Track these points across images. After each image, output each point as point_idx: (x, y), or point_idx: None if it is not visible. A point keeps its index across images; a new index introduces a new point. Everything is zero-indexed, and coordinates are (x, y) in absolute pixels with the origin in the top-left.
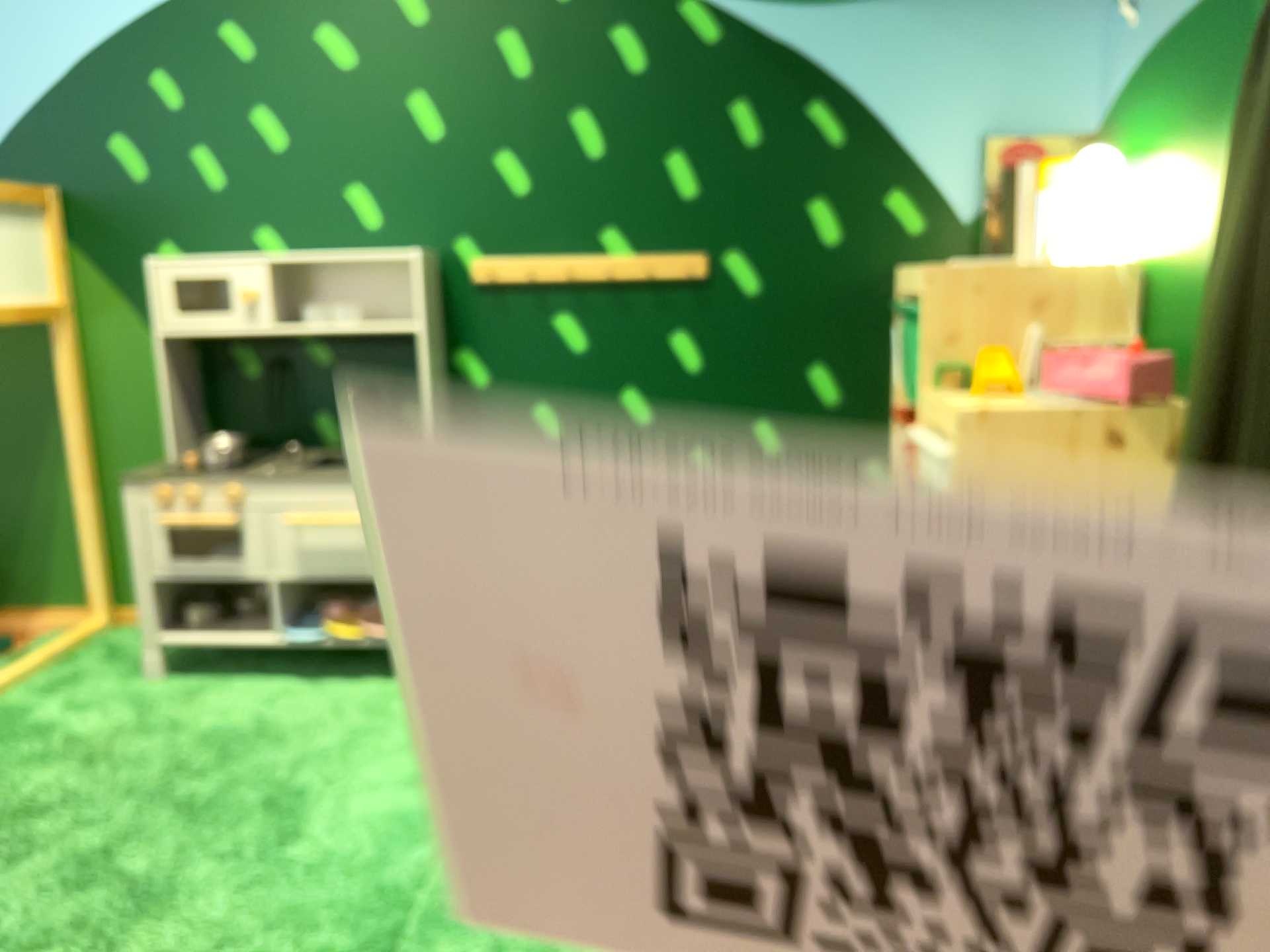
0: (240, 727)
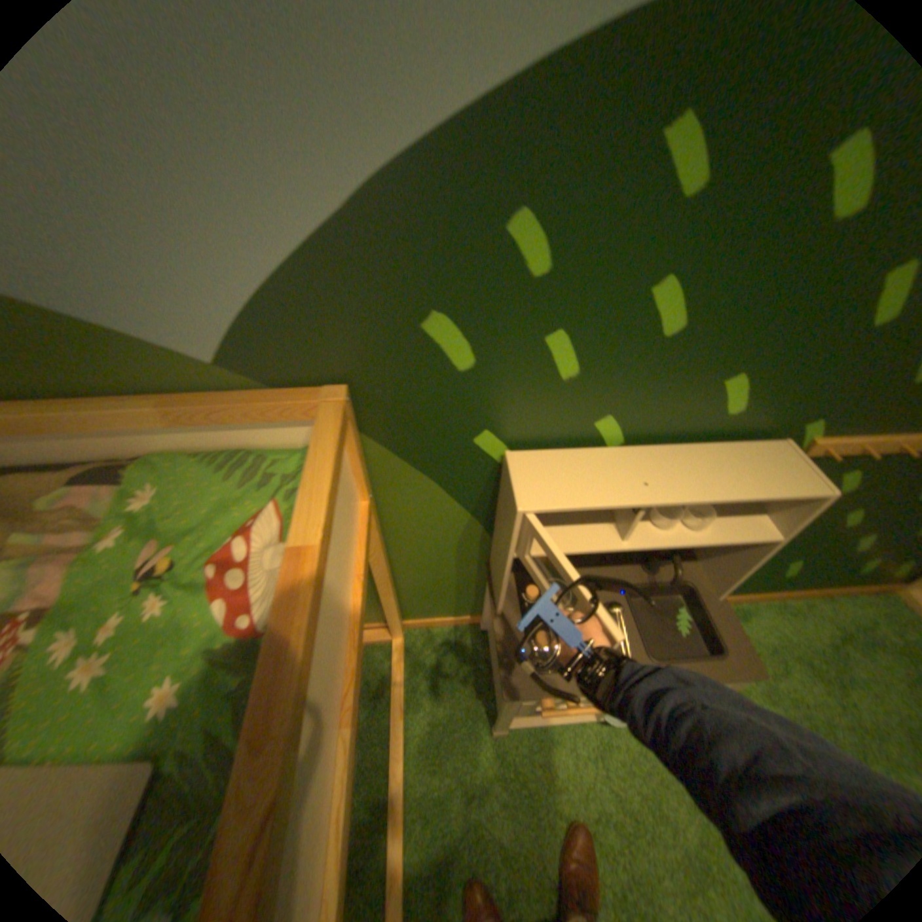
0: (610, 808)
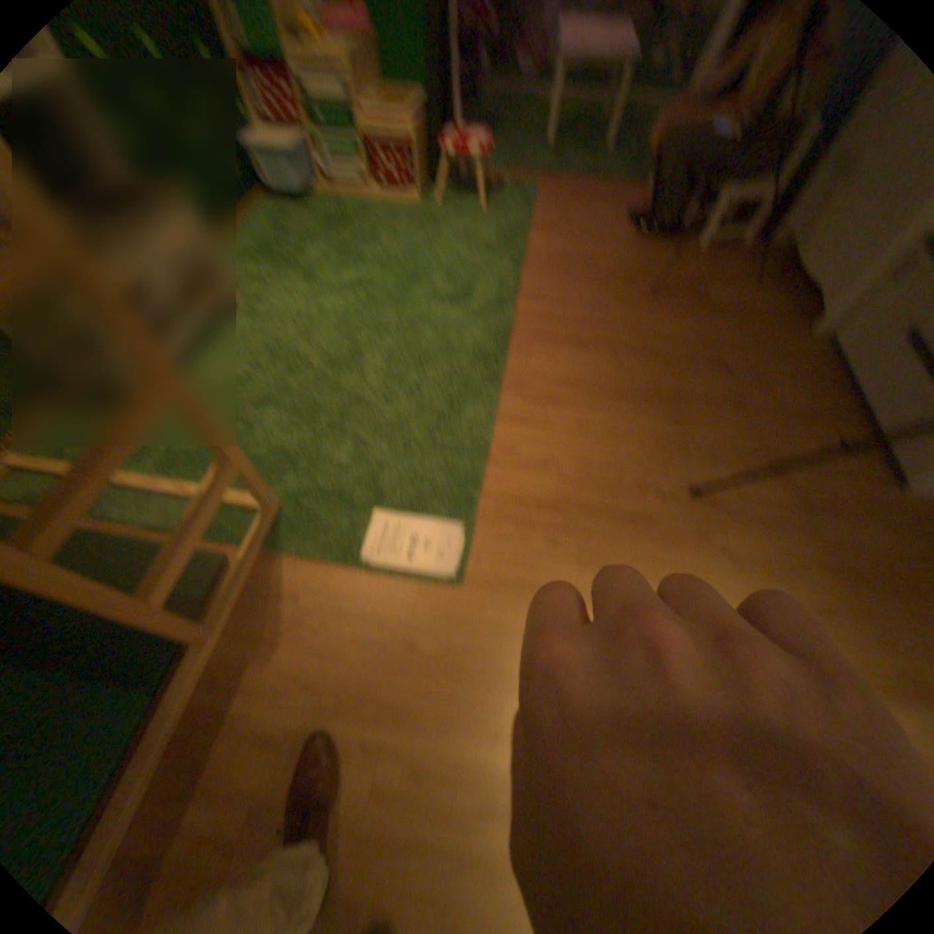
0: (247, 353)
